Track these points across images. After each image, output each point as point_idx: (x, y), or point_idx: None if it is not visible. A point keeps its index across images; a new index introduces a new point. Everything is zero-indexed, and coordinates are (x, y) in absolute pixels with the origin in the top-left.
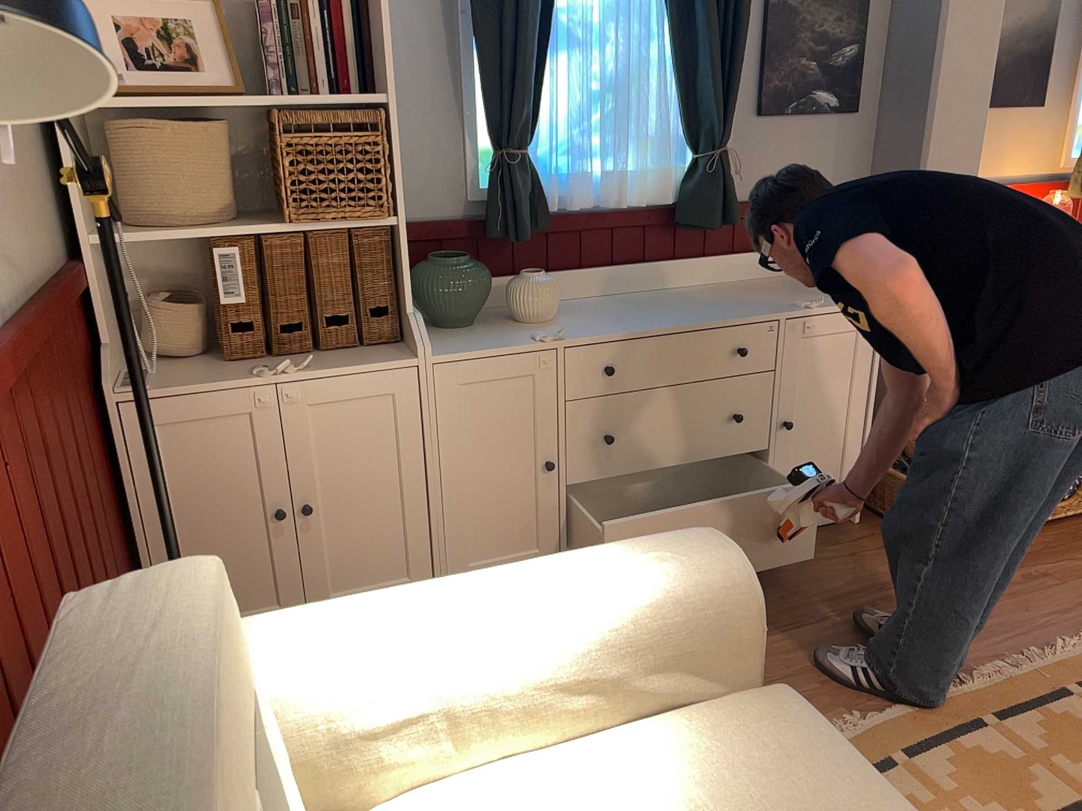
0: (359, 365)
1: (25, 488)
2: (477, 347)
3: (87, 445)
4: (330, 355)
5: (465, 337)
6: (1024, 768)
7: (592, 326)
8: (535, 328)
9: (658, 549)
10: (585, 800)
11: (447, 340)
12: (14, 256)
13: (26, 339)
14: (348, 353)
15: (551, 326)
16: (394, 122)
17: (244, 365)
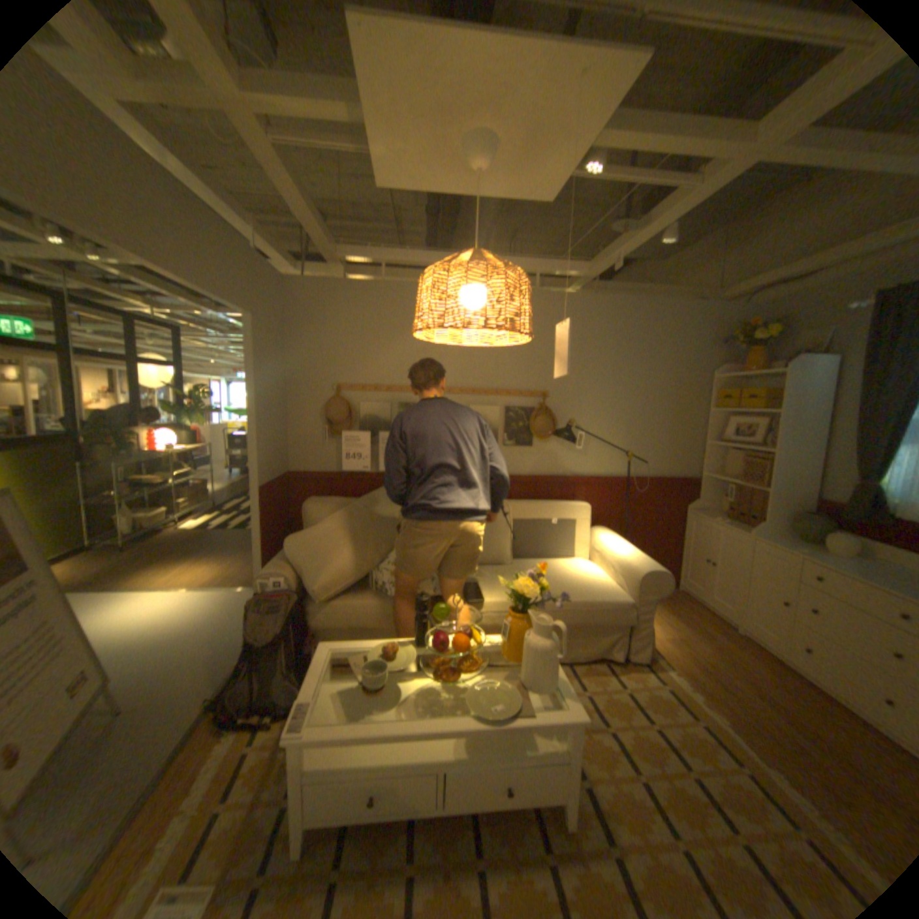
0: (740, 529)
1: (622, 502)
2: (778, 542)
3: (670, 514)
4: (747, 526)
5: (791, 542)
6: (714, 764)
7: (842, 563)
8: (822, 553)
9: (651, 562)
10: (593, 574)
11: (784, 539)
12: (657, 468)
13: (637, 480)
14: (751, 528)
15: (831, 556)
16: (783, 458)
17: (726, 518)
